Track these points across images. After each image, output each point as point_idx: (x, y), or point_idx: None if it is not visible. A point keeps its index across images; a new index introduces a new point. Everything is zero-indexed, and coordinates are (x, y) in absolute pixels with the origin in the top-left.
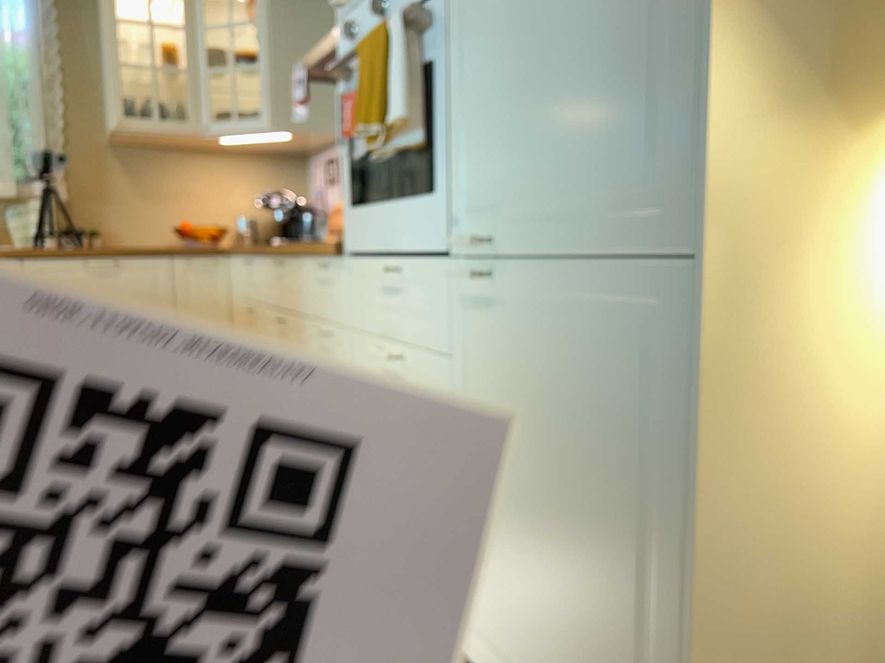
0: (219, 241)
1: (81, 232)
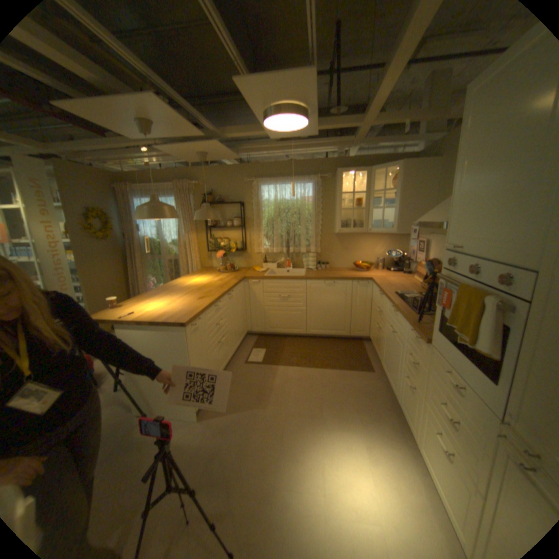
0: (369, 268)
1: (323, 263)
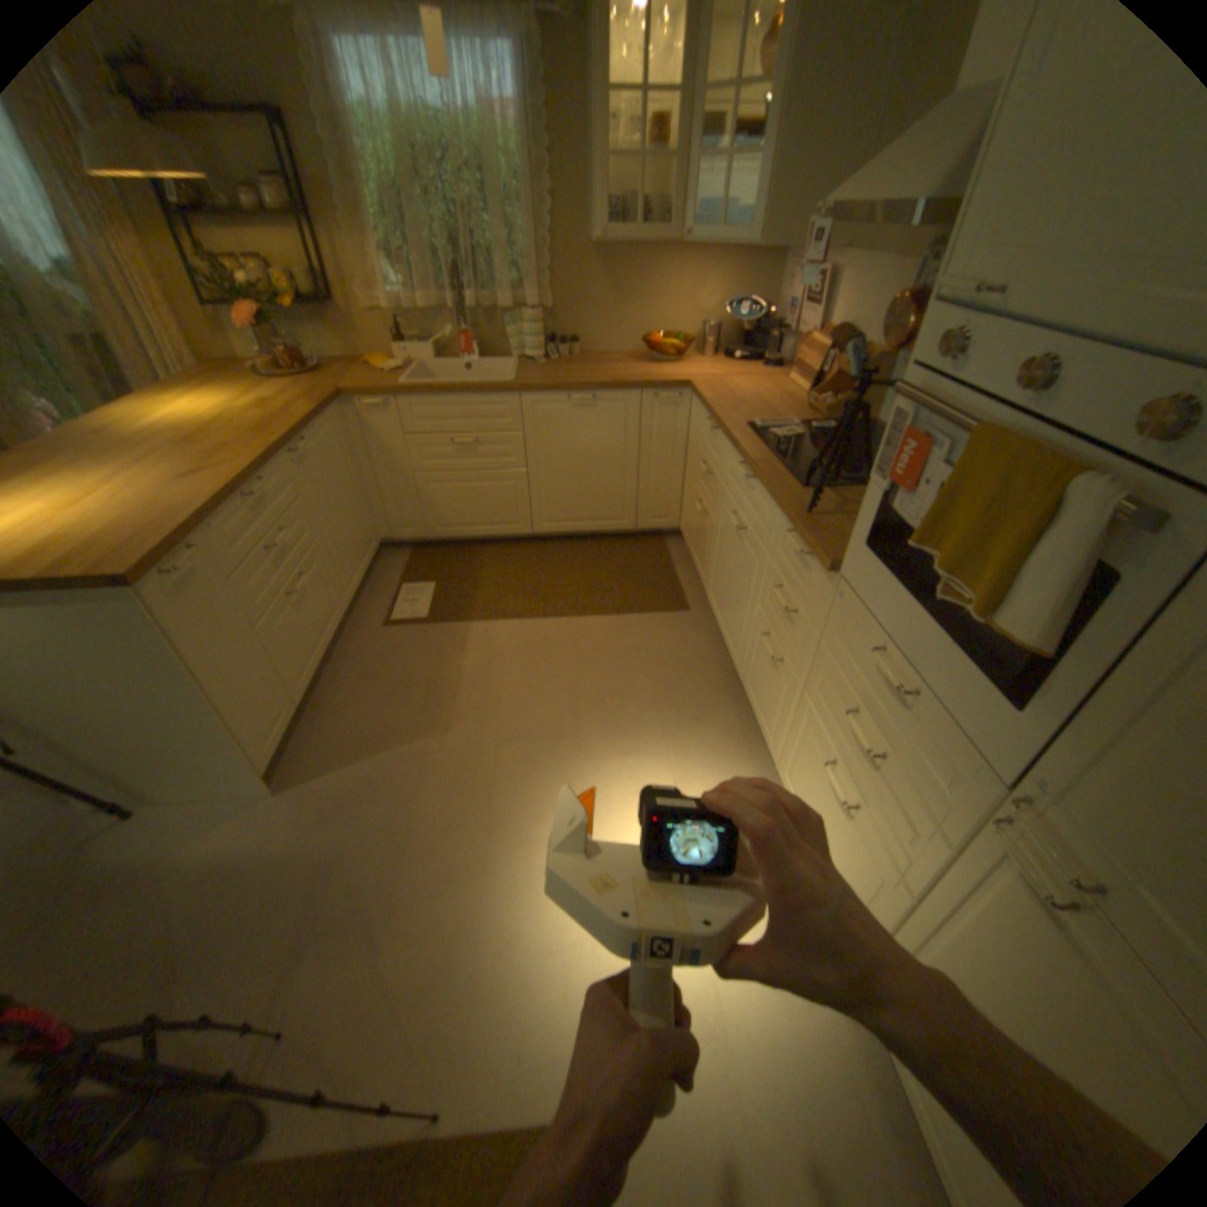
0: (683, 354)
1: (565, 341)
